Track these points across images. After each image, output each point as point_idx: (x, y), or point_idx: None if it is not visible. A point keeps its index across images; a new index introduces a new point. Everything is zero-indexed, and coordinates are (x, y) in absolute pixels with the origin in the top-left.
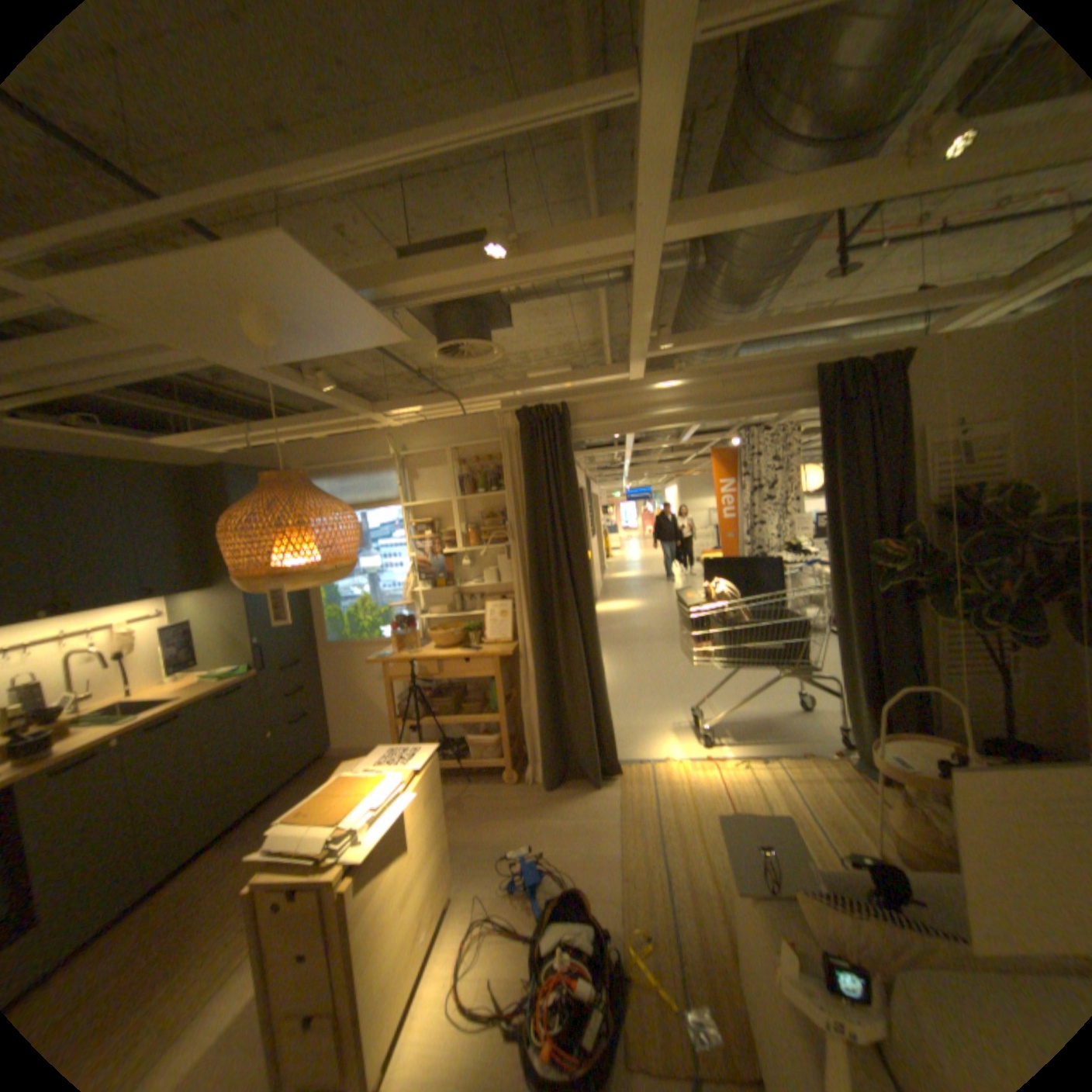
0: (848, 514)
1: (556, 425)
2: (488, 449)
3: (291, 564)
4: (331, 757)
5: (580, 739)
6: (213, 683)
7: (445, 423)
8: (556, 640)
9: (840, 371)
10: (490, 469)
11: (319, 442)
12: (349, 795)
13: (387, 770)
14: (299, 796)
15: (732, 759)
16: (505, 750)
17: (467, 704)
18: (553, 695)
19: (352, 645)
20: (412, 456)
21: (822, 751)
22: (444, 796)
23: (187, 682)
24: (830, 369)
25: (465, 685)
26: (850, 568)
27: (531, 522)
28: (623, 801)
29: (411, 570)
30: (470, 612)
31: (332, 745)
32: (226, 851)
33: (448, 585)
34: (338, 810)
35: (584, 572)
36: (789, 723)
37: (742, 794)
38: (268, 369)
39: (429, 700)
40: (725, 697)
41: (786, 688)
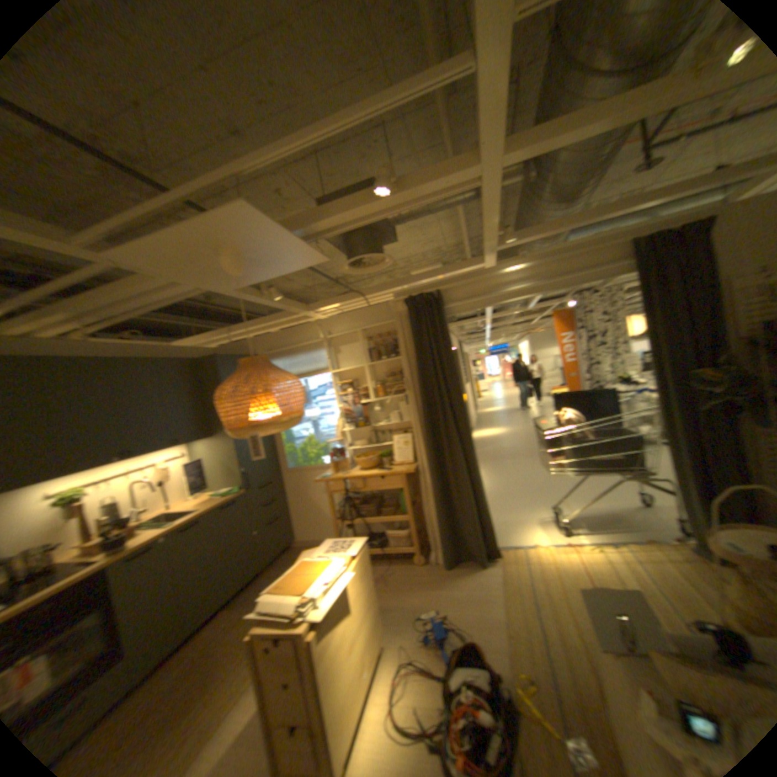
0: (669, 351)
1: (434, 306)
2: (388, 328)
3: (262, 418)
4: (297, 546)
5: (469, 532)
6: (220, 499)
7: (357, 312)
8: (446, 460)
9: (652, 241)
10: (390, 341)
11: (275, 334)
12: (310, 574)
13: (334, 556)
14: (278, 574)
15: (589, 545)
16: (415, 541)
17: (386, 508)
18: (446, 500)
19: (305, 469)
20: (336, 337)
21: (663, 538)
22: (375, 574)
23: (204, 499)
24: (644, 241)
25: (383, 495)
26: (675, 393)
27: (421, 376)
28: (505, 578)
29: (341, 416)
30: (383, 443)
31: (297, 538)
32: (234, 611)
33: (367, 425)
34: (303, 584)
35: (463, 410)
36: (634, 516)
37: (599, 572)
38: (240, 290)
39: (359, 506)
40: (579, 497)
41: (629, 489)
